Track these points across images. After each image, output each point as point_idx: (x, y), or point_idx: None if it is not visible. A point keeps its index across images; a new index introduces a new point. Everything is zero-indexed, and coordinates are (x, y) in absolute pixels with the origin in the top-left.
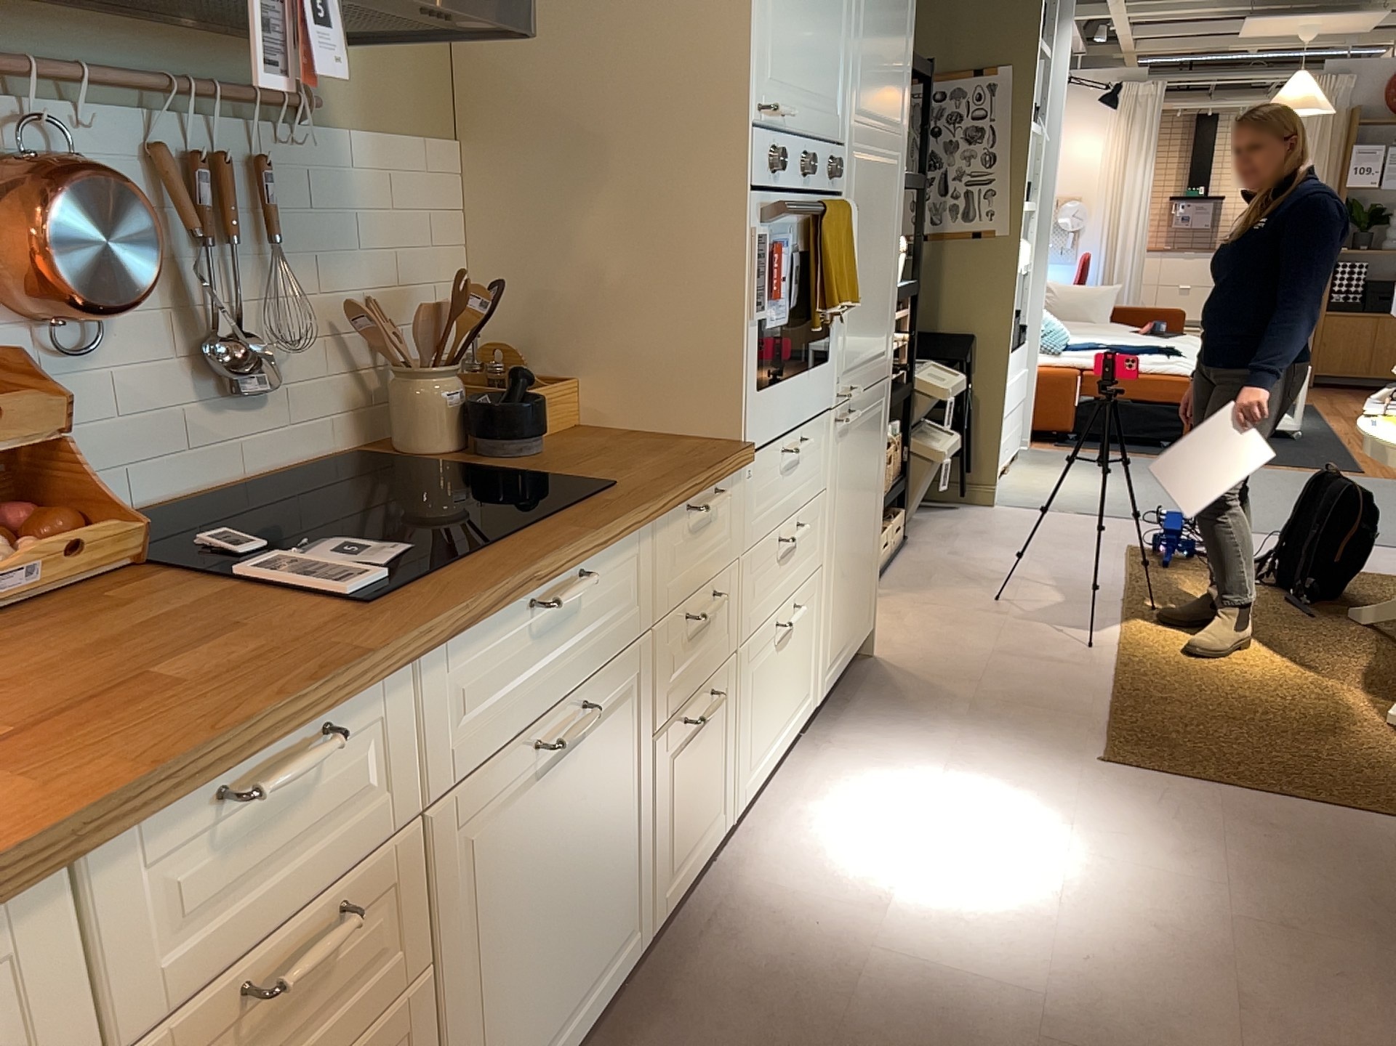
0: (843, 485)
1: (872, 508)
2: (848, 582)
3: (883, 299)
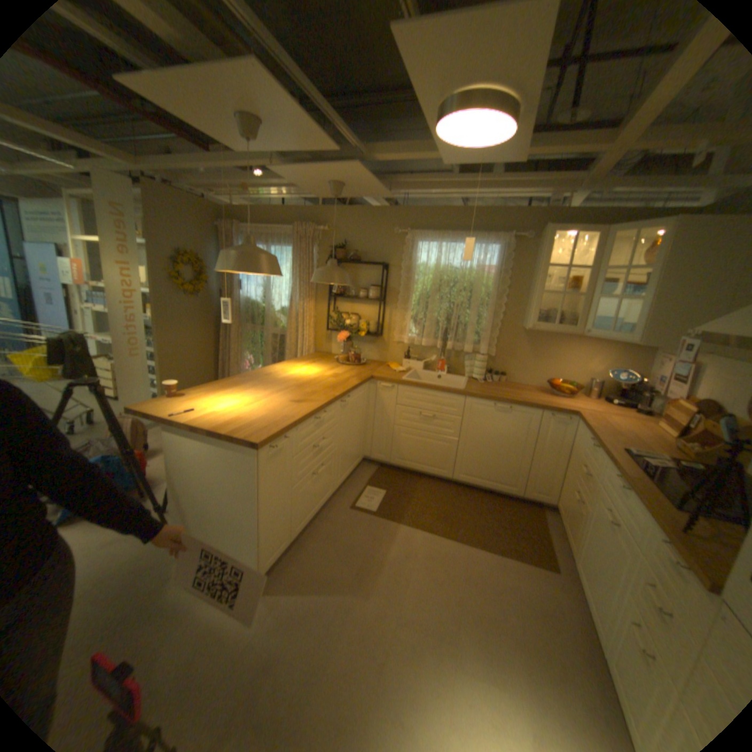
0: None
1: None
2: None
3: None
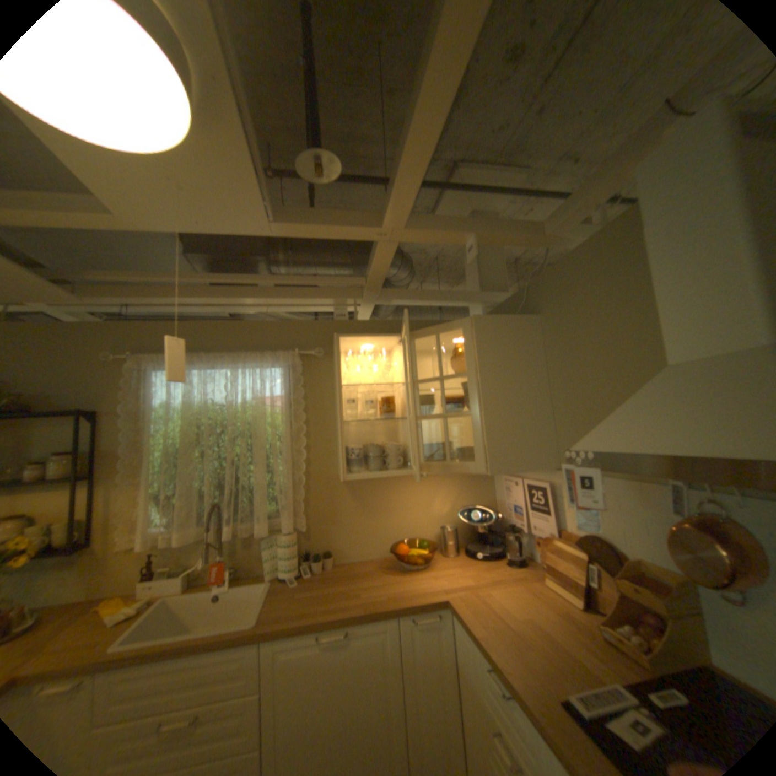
0: None
1: None
2: None
3: None
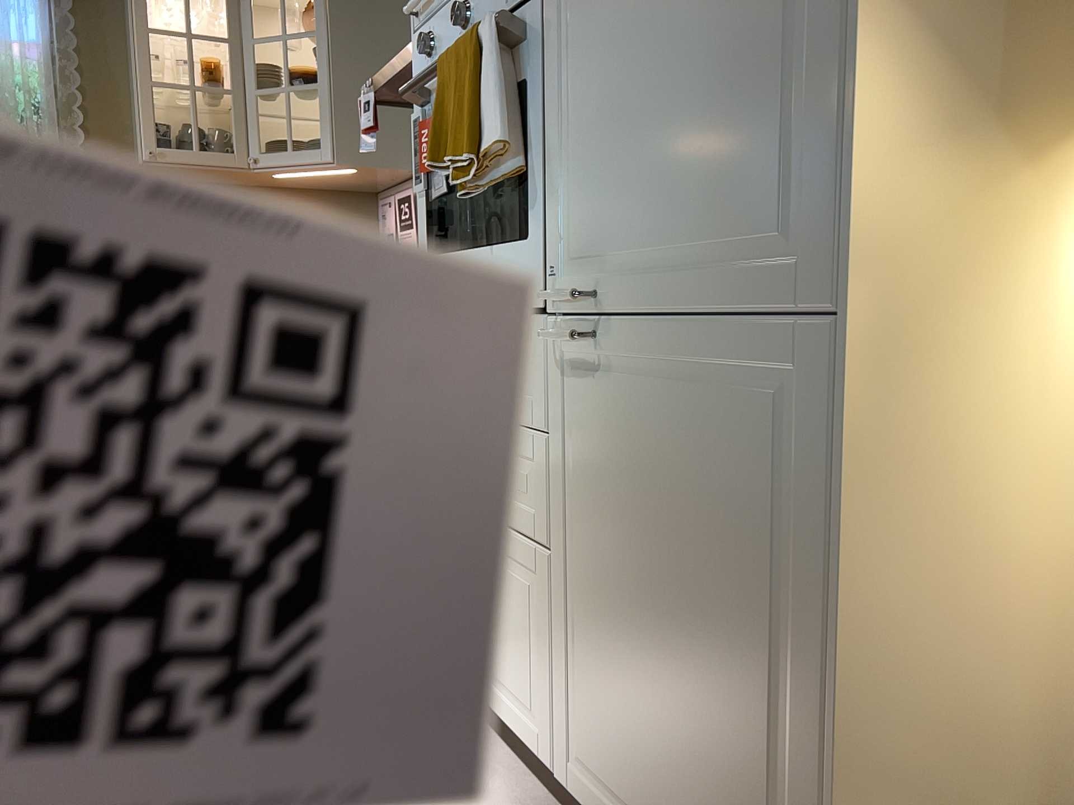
0: (594, 465)
1: (749, 644)
2: (632, 685)
3: (739, 104)
